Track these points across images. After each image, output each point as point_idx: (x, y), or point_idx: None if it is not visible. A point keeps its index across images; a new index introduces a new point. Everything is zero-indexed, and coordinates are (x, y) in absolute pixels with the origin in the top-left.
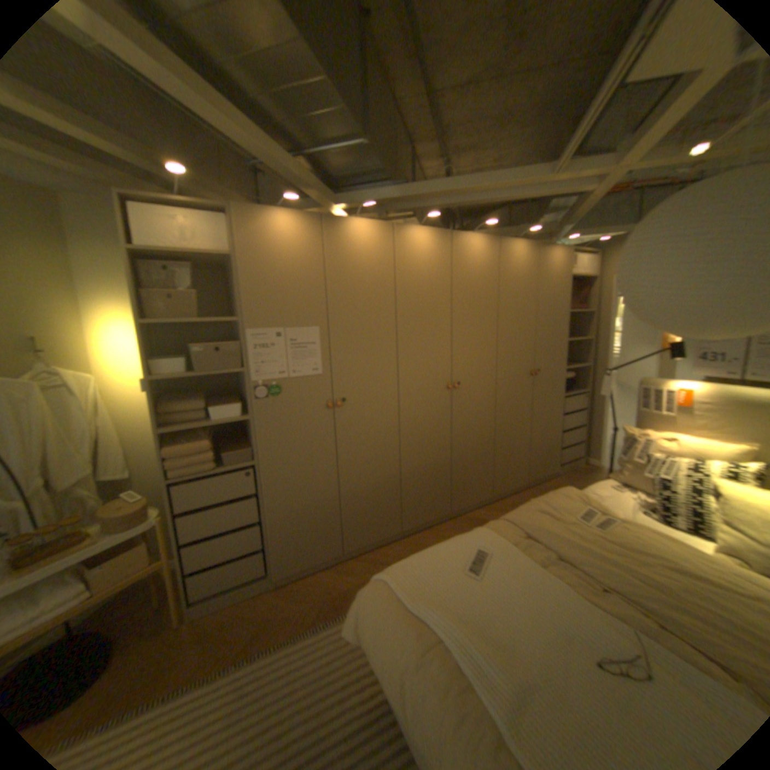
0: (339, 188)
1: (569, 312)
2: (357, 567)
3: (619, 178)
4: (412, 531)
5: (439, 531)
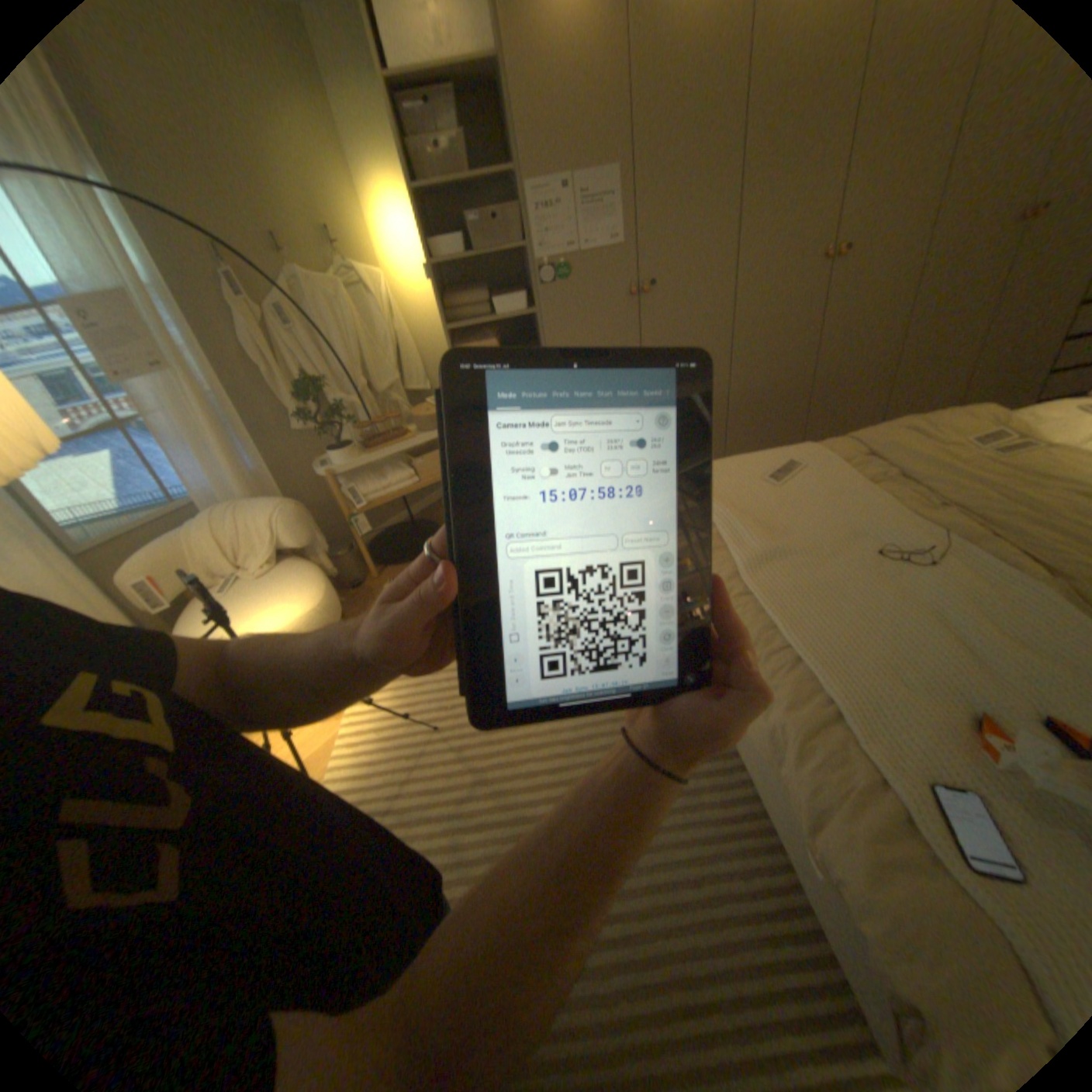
0: None
1: None
2: None
3: None
4: None
5: None
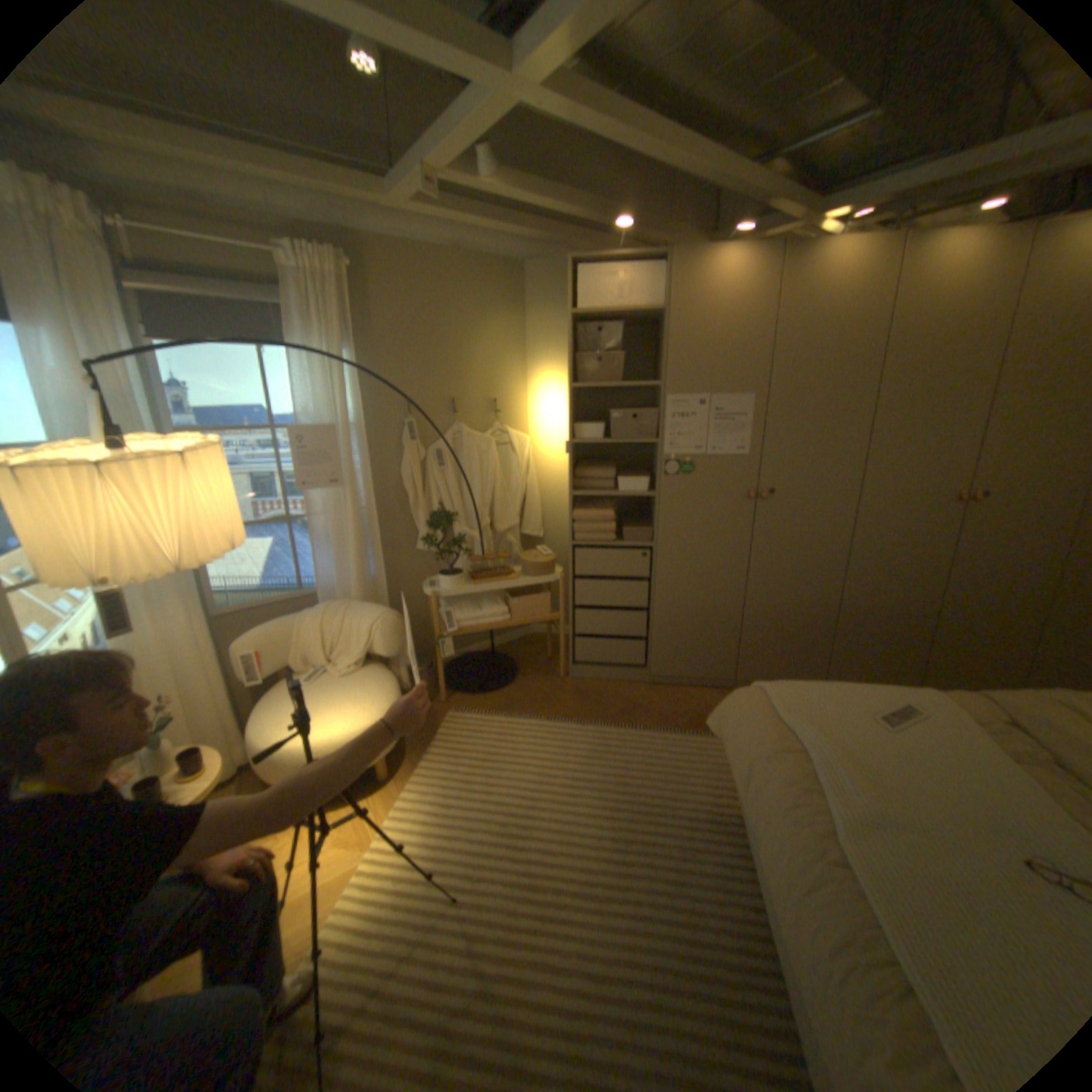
0: (831, 186)
1: None
2: None
3: None
4: None
5: None
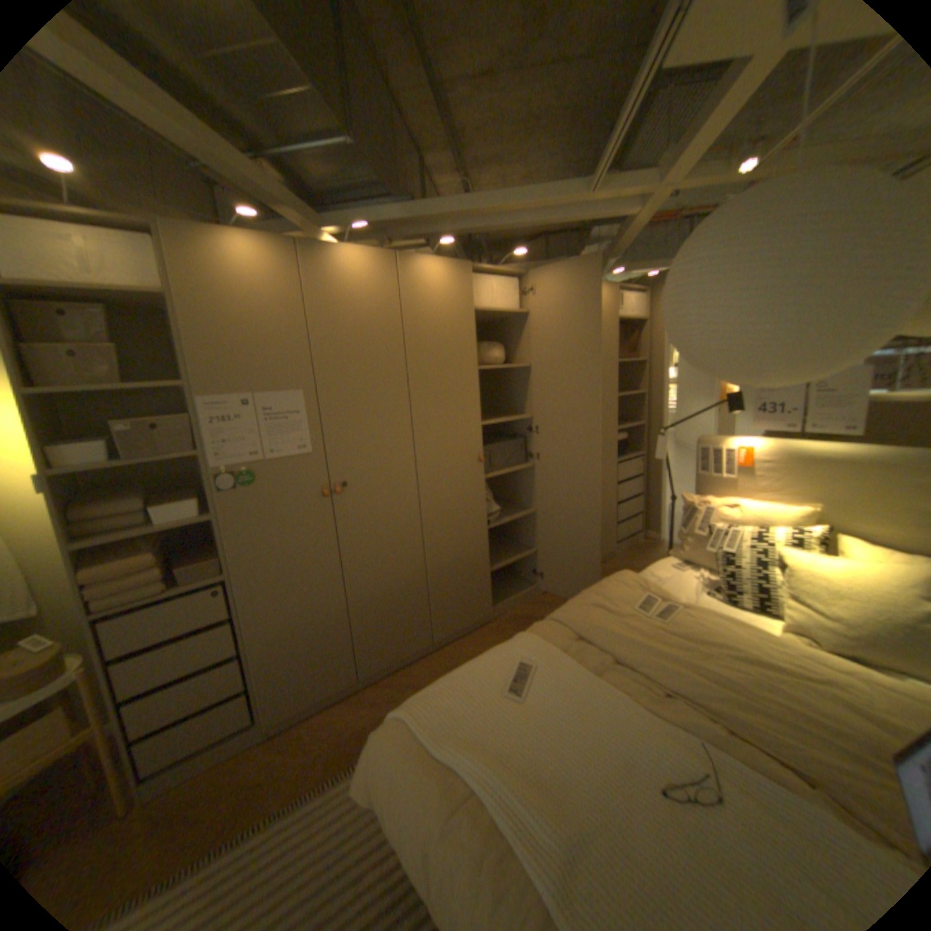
0: (323, 207)
1: (617, 362)
2: (377, 696)
3: (664, 200)
4: (445, 640)
5: (478, 637)
